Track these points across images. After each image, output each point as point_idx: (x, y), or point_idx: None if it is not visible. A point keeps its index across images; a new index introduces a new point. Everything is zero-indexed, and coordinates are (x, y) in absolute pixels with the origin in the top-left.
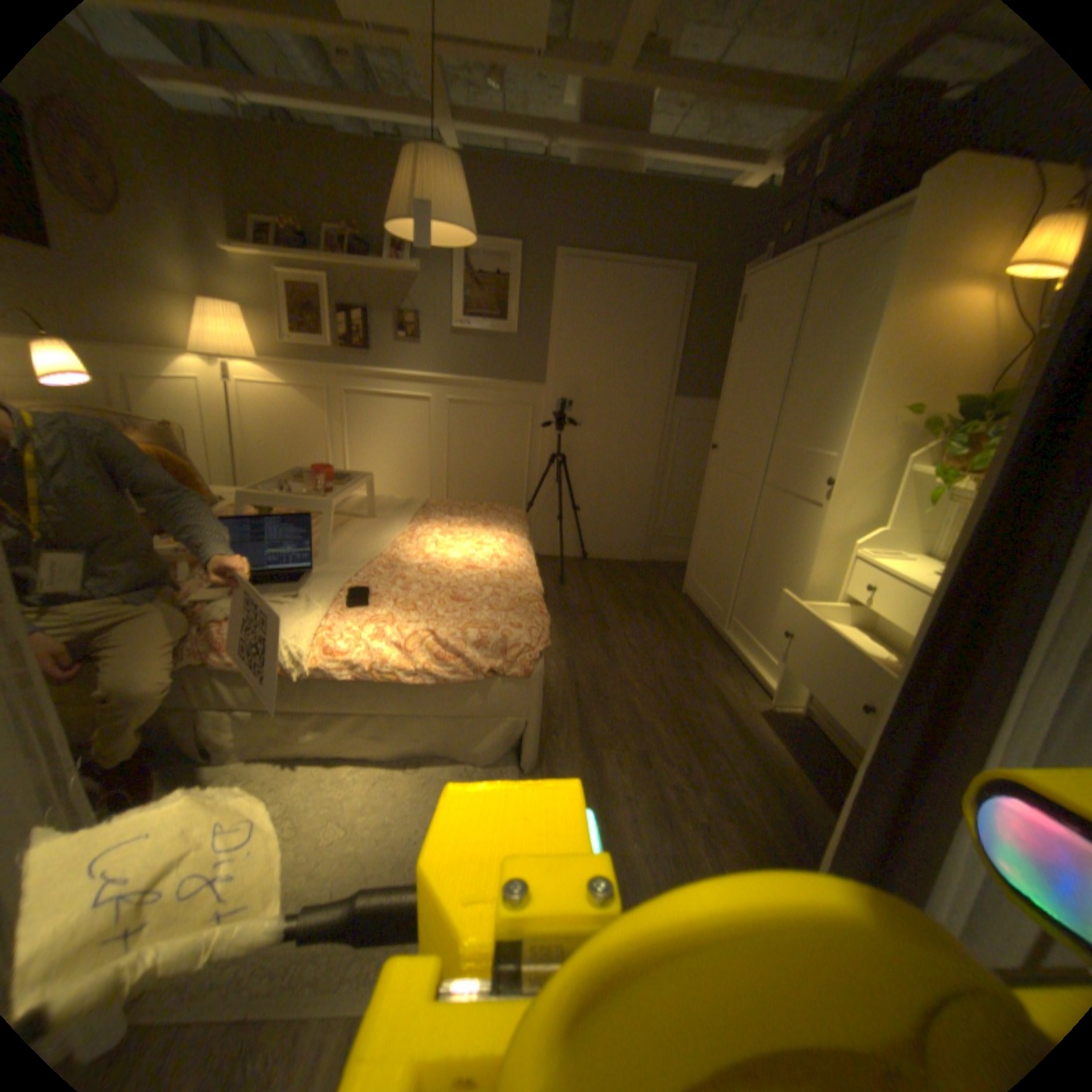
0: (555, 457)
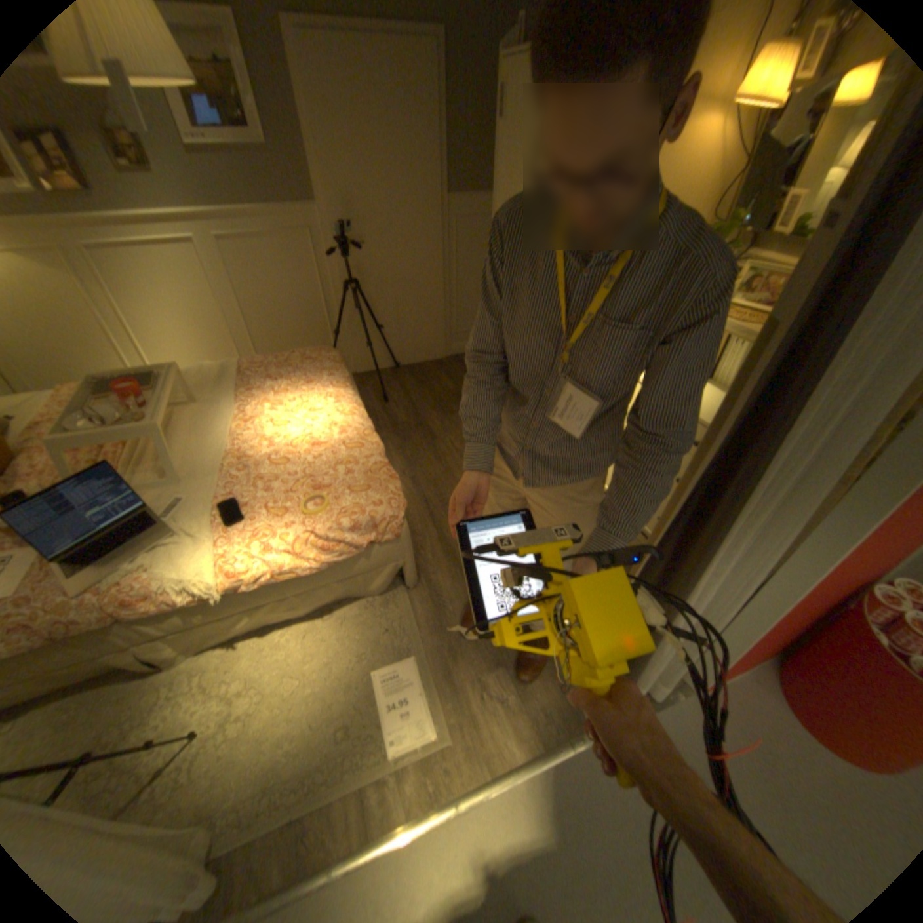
0: (347, 281)
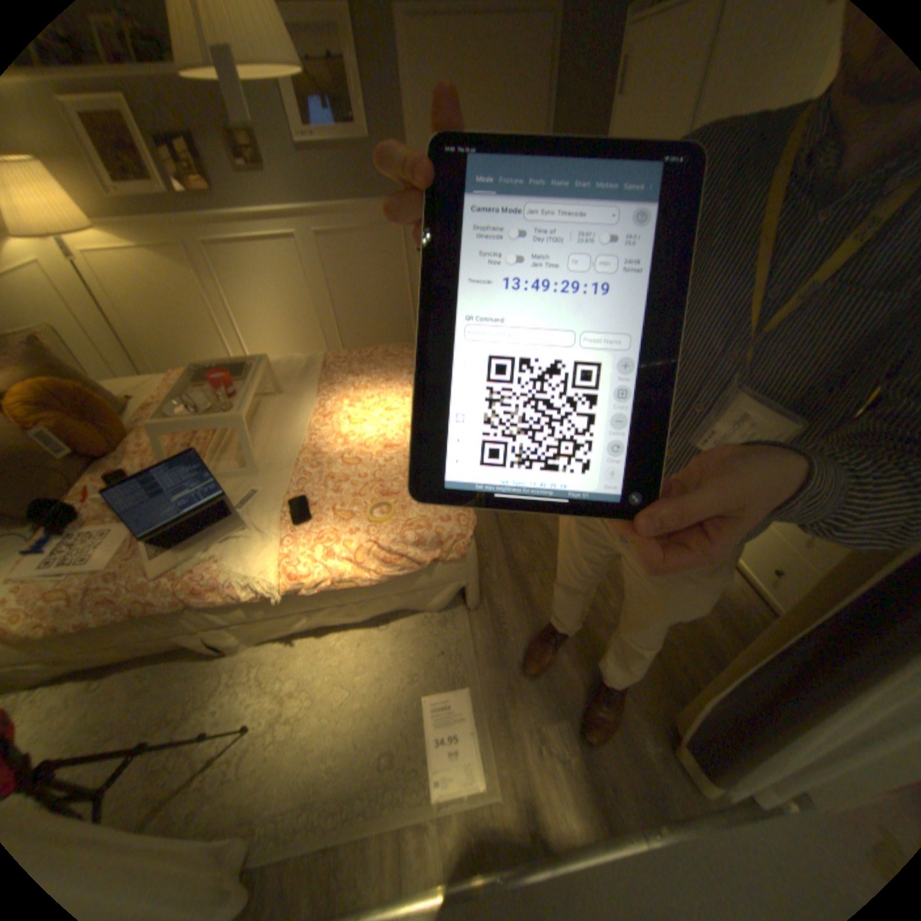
0: None
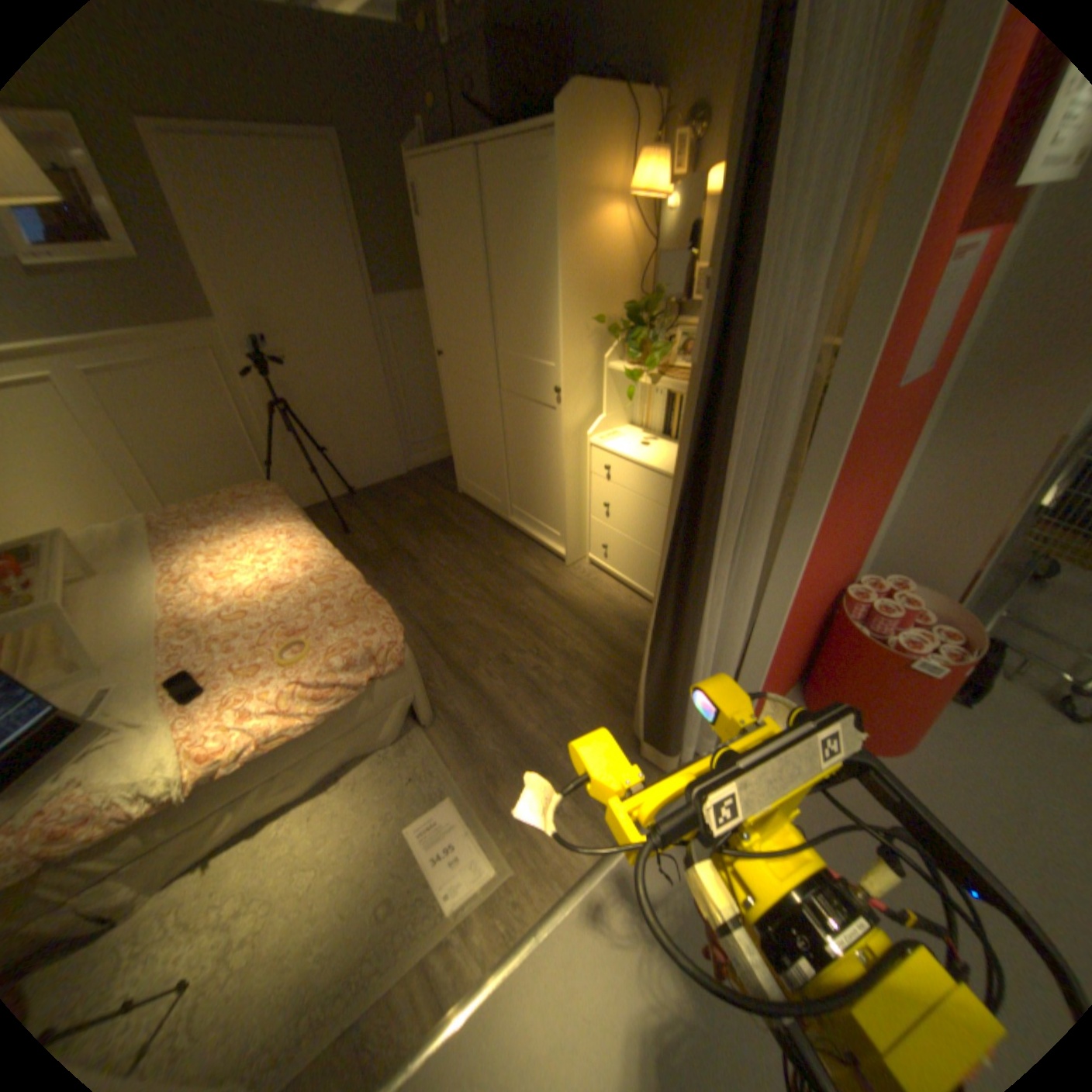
0: (272, 403)
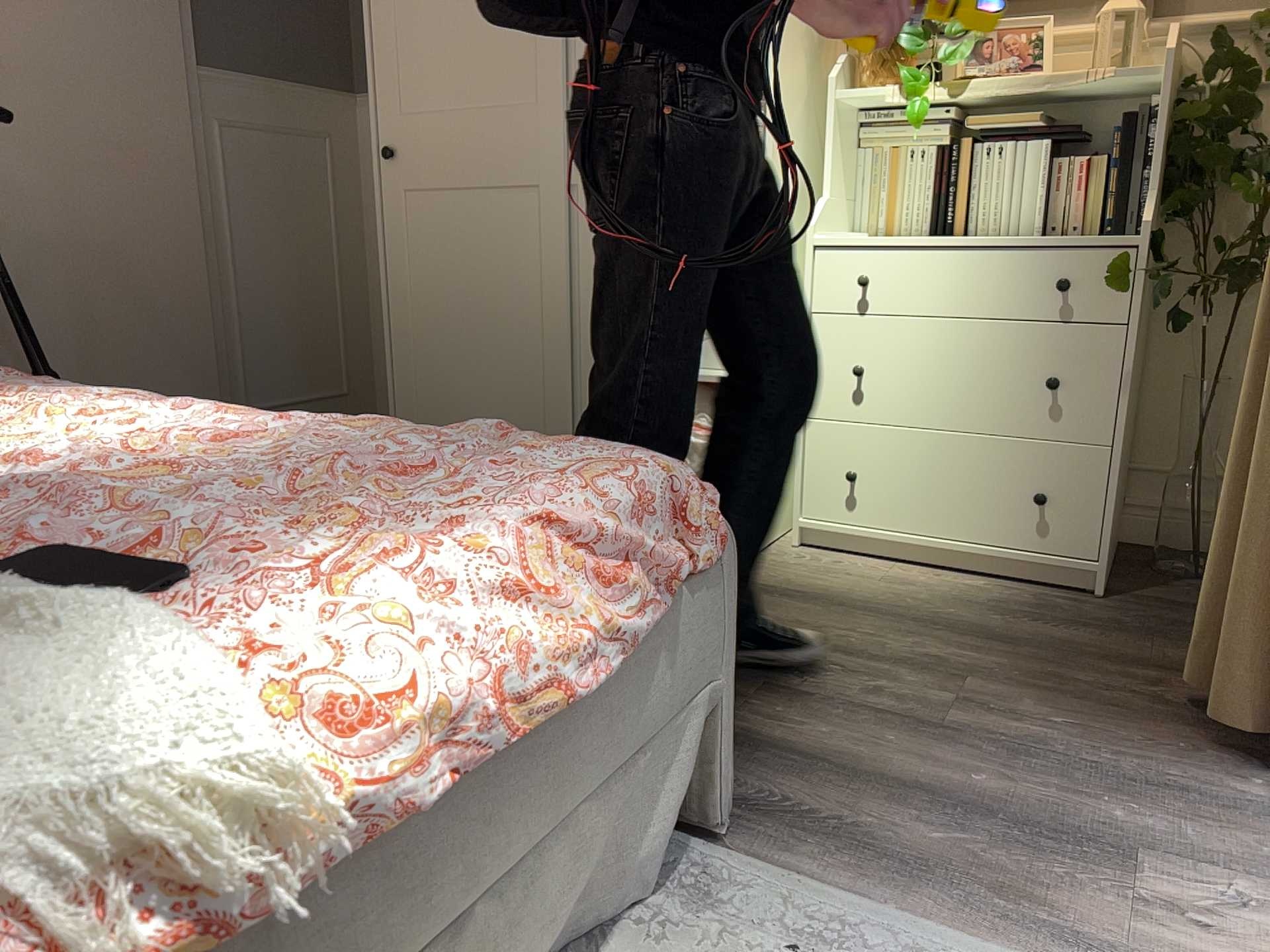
0: None
